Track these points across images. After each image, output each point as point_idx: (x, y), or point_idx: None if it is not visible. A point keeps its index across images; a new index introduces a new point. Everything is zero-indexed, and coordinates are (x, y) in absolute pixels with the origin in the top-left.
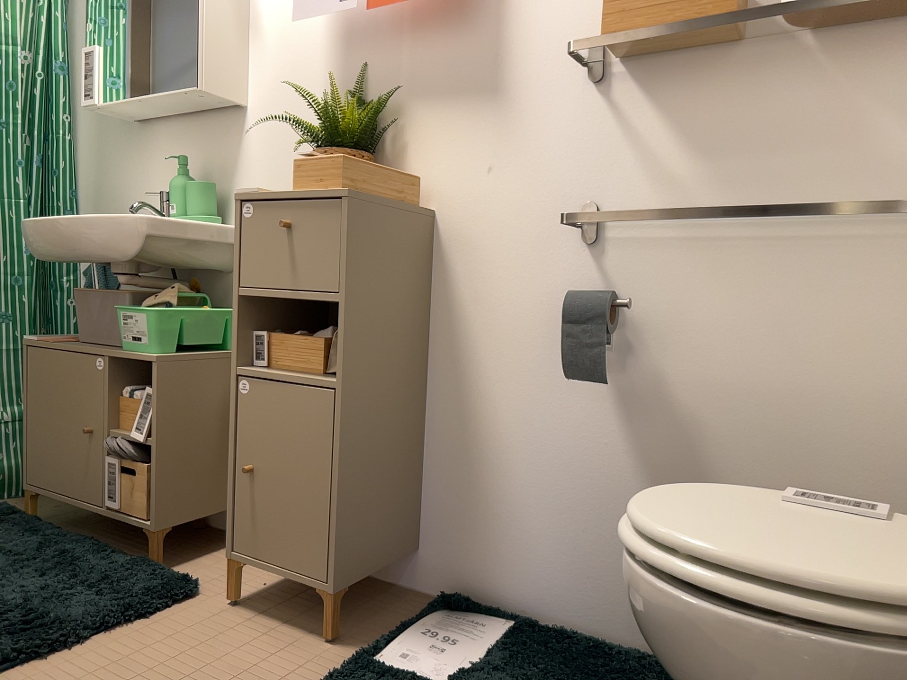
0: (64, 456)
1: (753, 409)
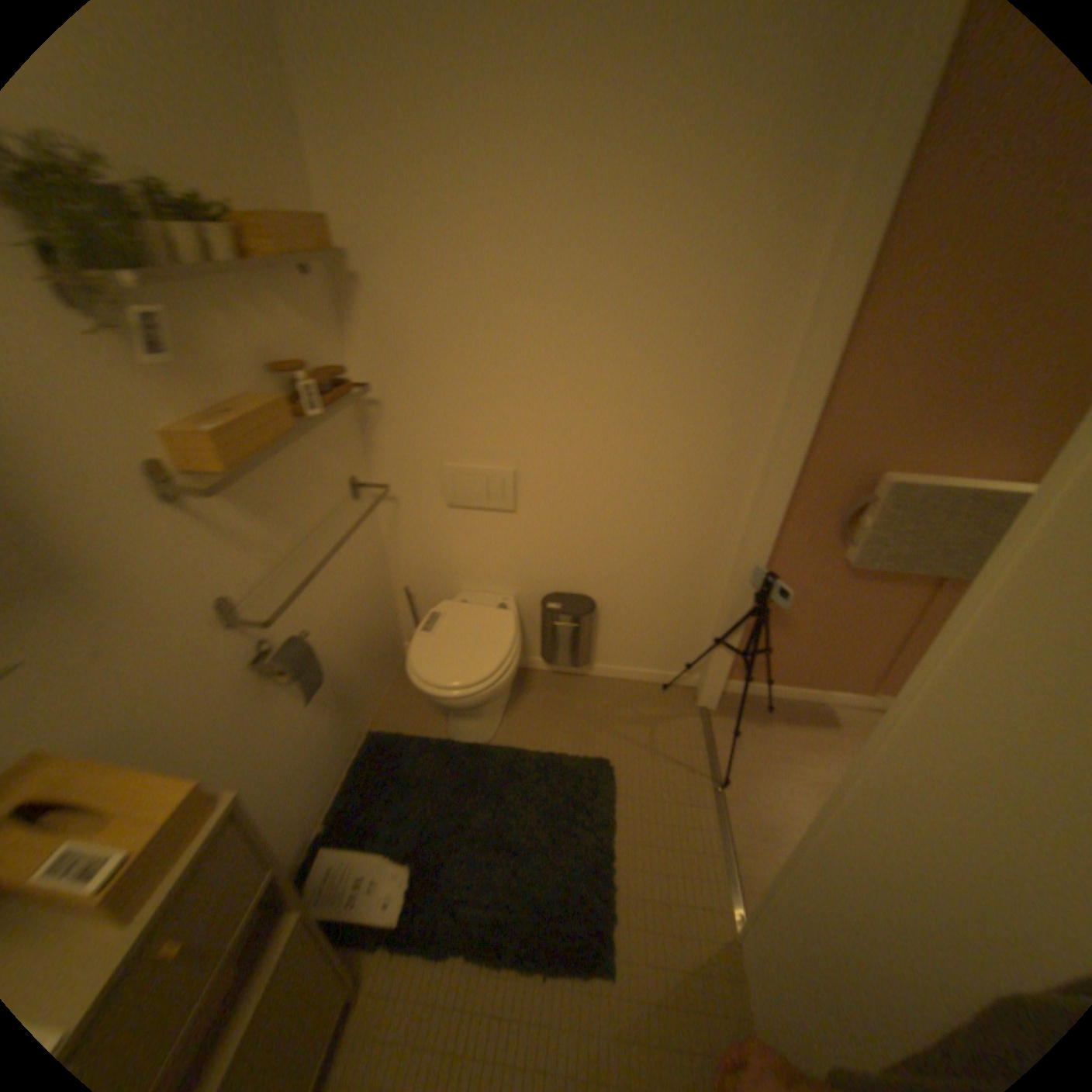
0: None
1: (335, 626)
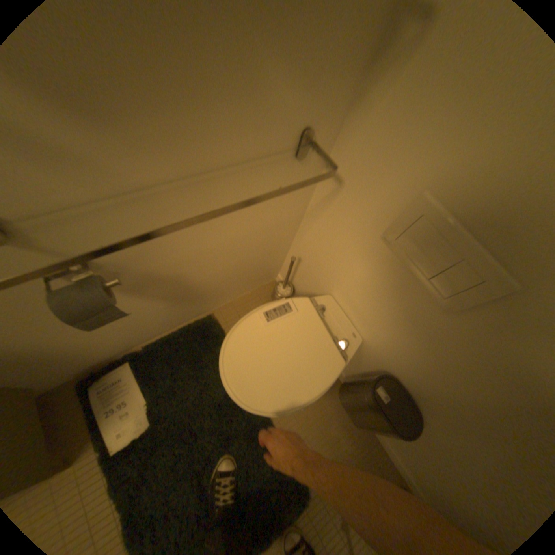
0: None
1: (202, 256)
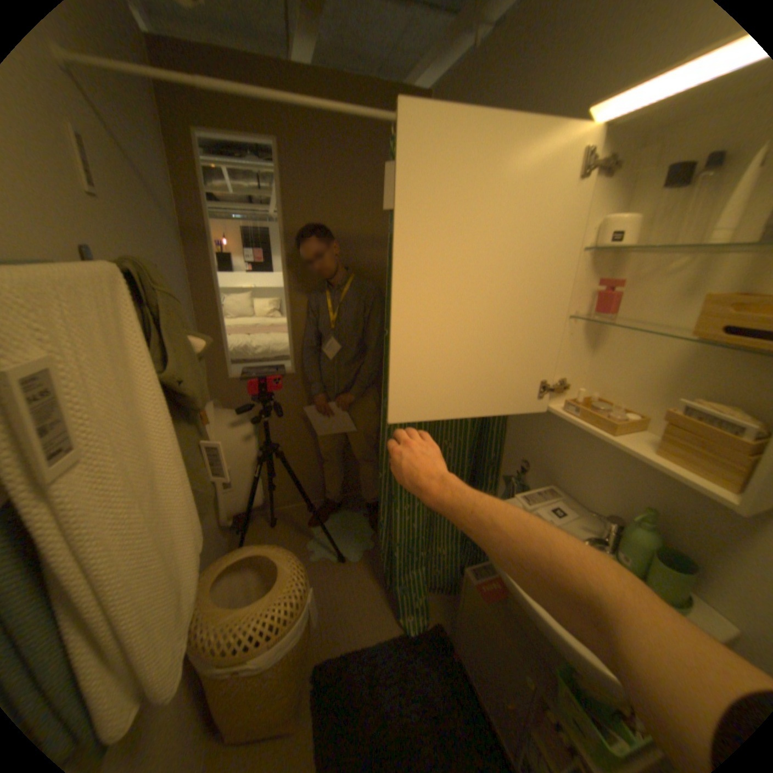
0: (487, 681)
1: None
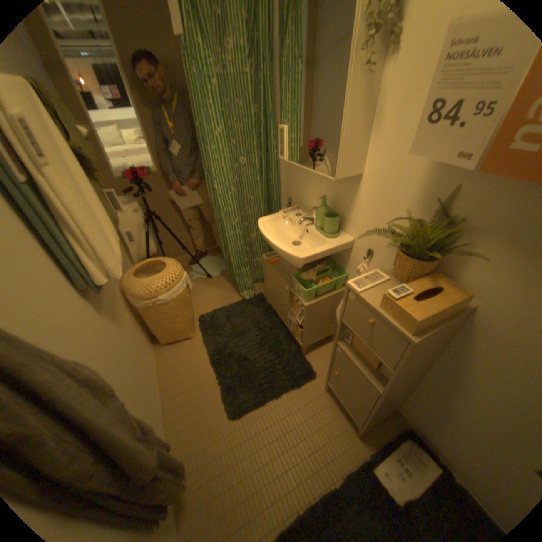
0: (276, 301)
1: None
